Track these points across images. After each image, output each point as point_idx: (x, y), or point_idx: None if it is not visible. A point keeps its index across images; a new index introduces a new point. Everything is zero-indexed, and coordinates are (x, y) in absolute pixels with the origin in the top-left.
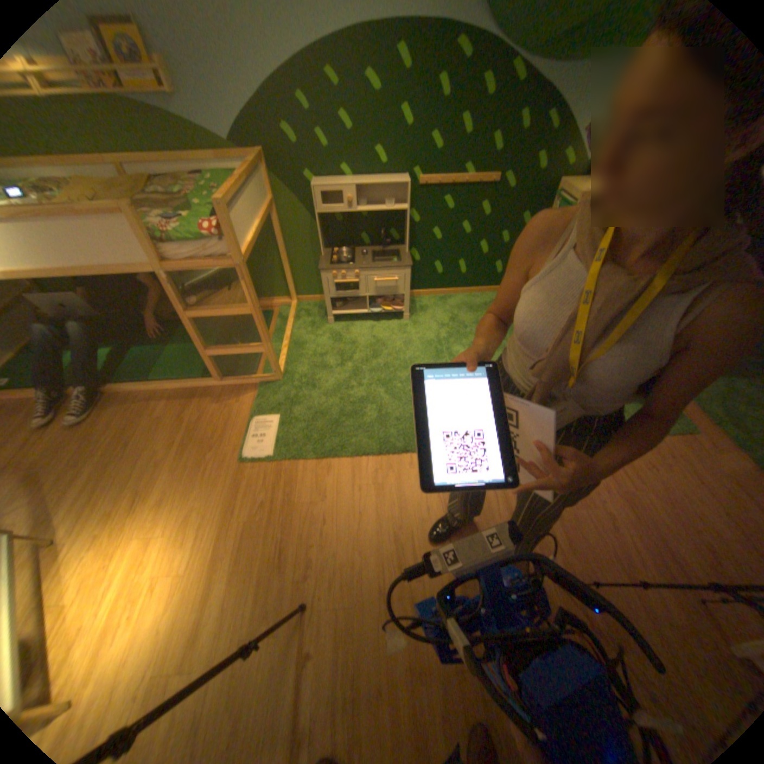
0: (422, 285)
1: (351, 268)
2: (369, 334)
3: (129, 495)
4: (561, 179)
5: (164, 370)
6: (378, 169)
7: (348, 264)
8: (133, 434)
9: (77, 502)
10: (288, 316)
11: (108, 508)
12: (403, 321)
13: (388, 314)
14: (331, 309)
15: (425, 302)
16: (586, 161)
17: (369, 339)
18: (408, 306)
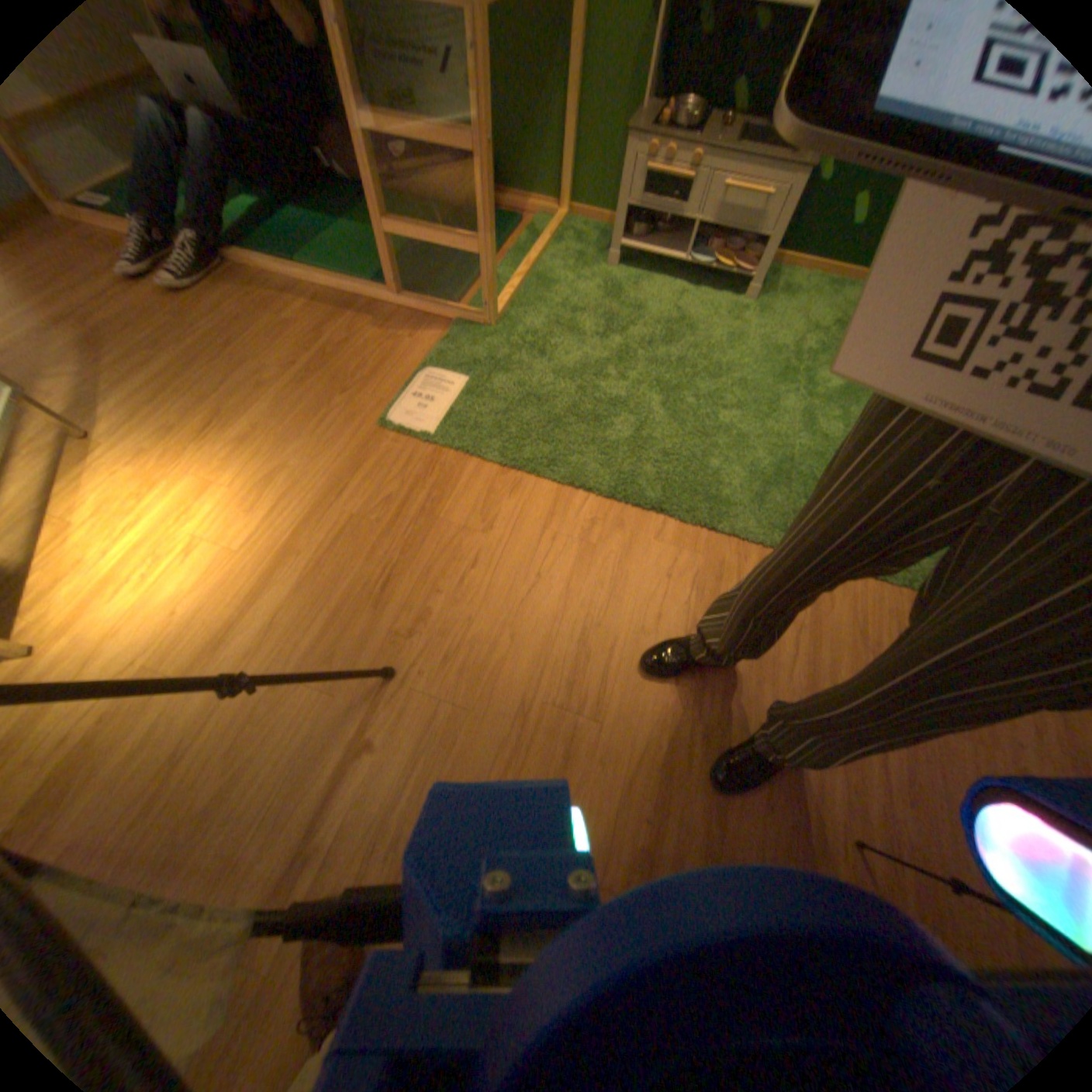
0: (808, 241)
1: (689, 139)
2: (671, 299)
3: (207, 412)
4: None
5: (319, 252)
6: None
7: (687, 131)
8: (244, 331)
9: (136, 397)
10: (543, 230)
11: (173, 420)
12: (743, 297)
13: (721, 272)
14: (620, 228)
15: (799, 278)
16: None
17: (667, 308)
18: (767, 264)
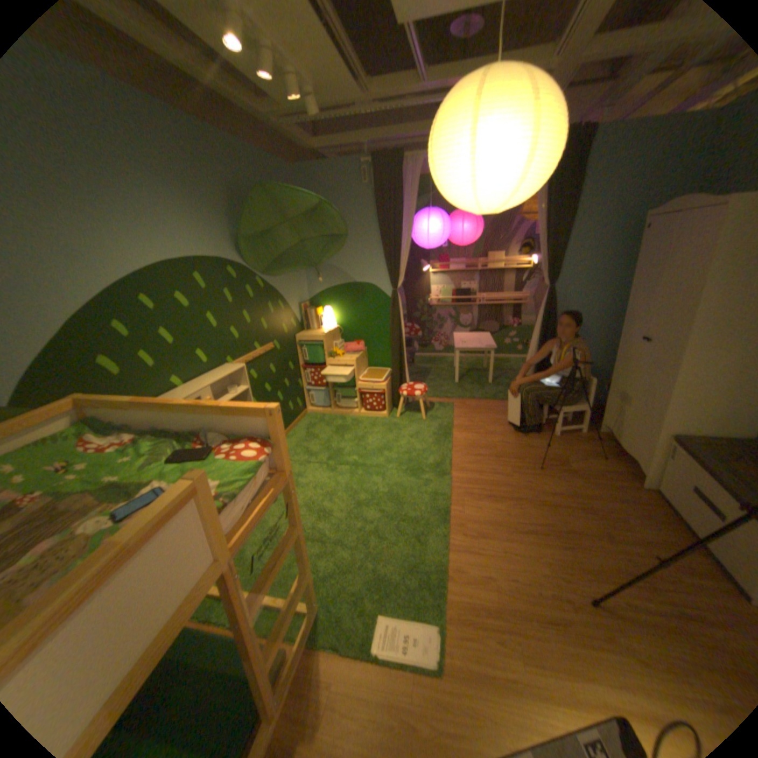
0: None
1: None
2: None
3: None
4: (294, 335)
5: None
6: (201, 368)
7: None
8: None
9: None
10: None
11: None
12: None
13: None
14: None
15: None
16: (299, 323)
17: None
18: None
